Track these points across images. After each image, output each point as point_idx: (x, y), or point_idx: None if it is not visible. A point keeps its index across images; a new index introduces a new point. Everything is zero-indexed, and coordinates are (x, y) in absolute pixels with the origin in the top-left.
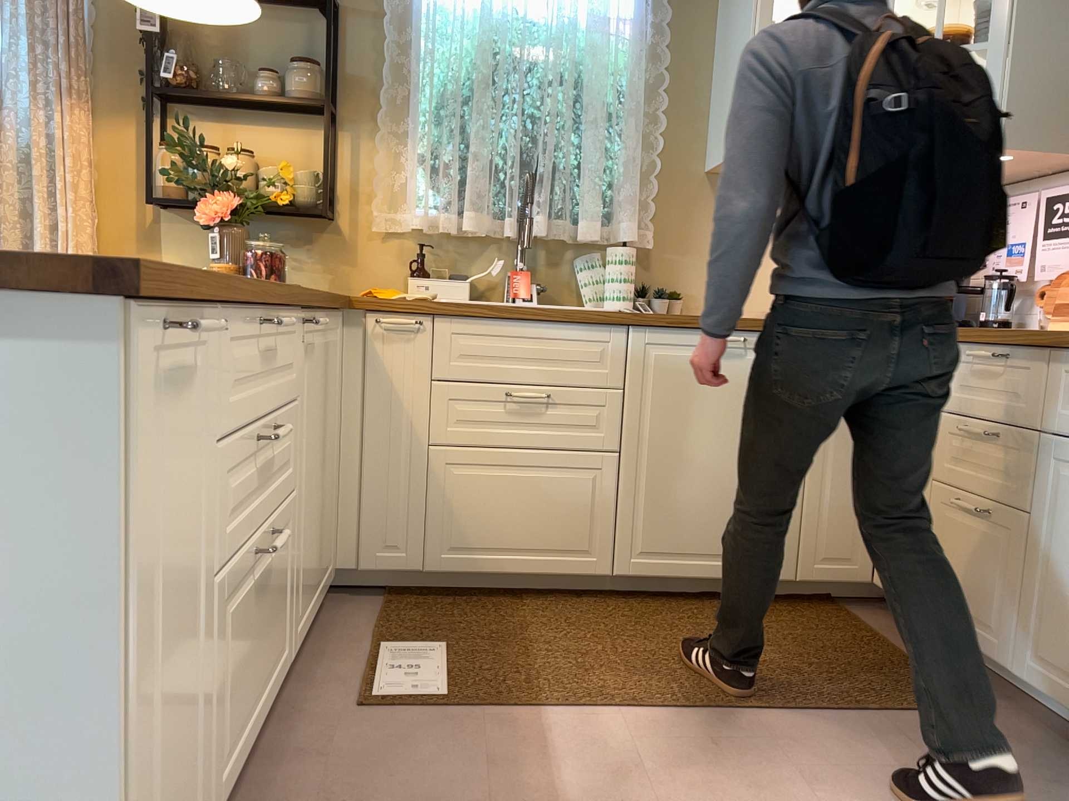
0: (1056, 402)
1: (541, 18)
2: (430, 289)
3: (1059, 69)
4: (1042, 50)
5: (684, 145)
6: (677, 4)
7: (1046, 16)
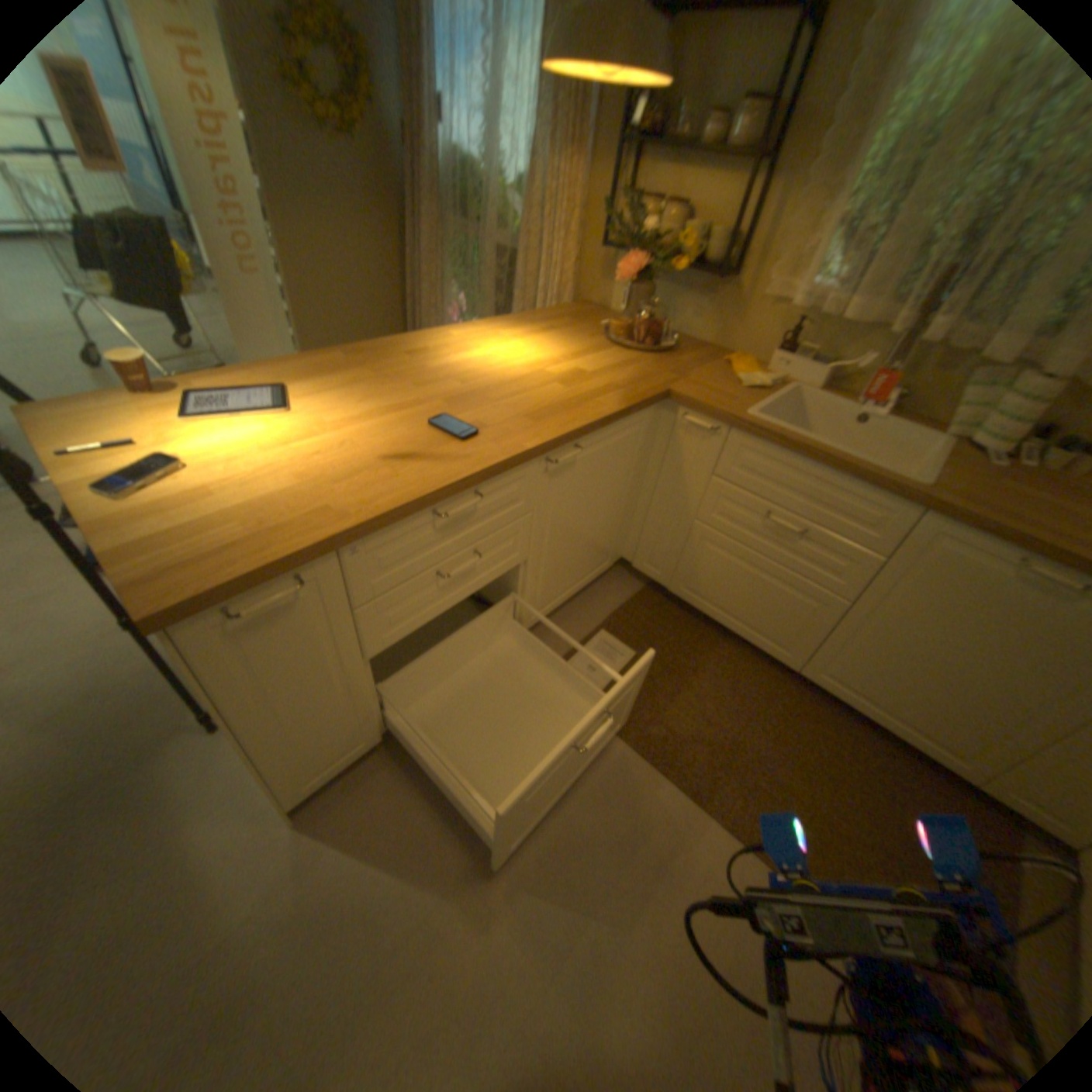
0: None
1: None
2: (790, 367)
3: None
4: None
5: None
6: None
7: None
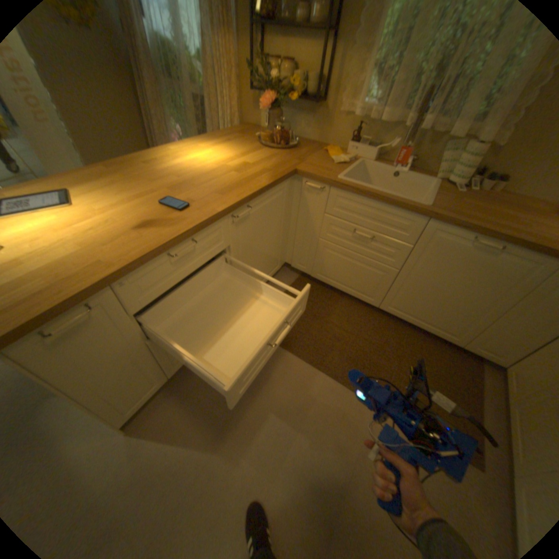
0: None
1: None
2: (357, 151)
3: None
4: None
5: None
6: None
7: None
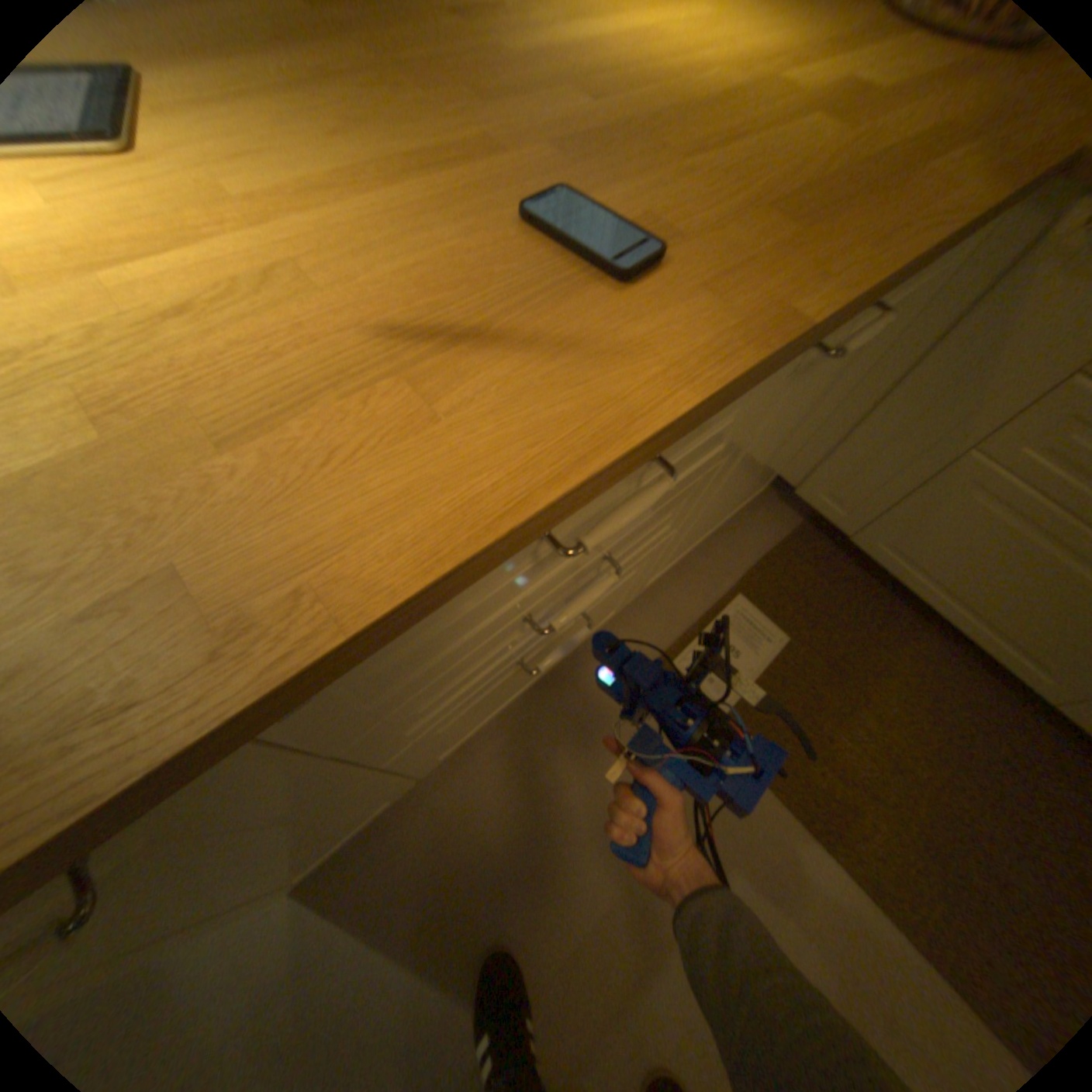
0: None
1: None
2: None
3: None
4: None
5: None
6: None
7: None
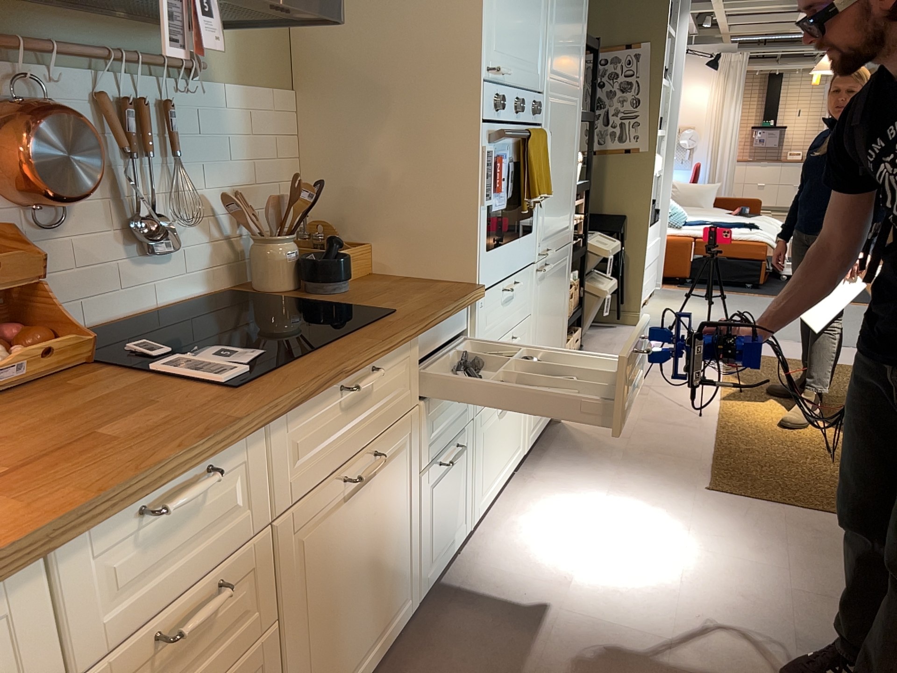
0: (283, 473)
1: None
2: None
3: None
4: None
5: None
6: None
7: None
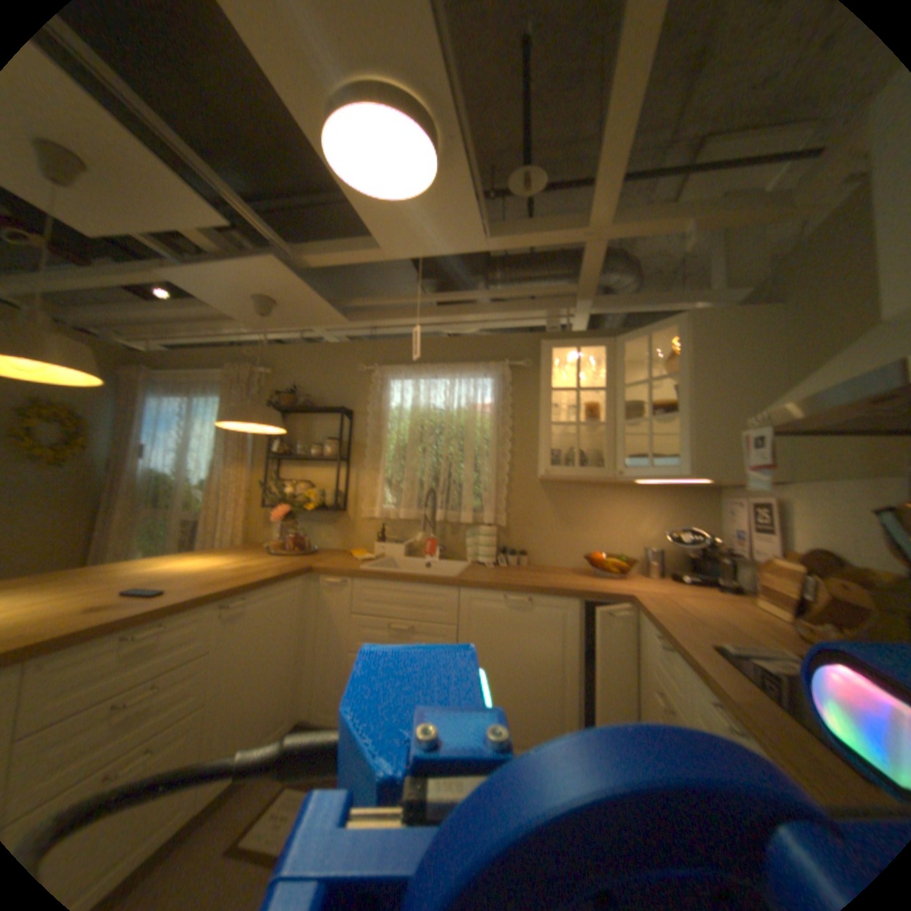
0: (695, 707)
1: (445, 409)
2: (385, 550)
3: (732, 427)
4: (716, 416)
5: (526, 467)
6: (518, 395)
7: (716, 395)
